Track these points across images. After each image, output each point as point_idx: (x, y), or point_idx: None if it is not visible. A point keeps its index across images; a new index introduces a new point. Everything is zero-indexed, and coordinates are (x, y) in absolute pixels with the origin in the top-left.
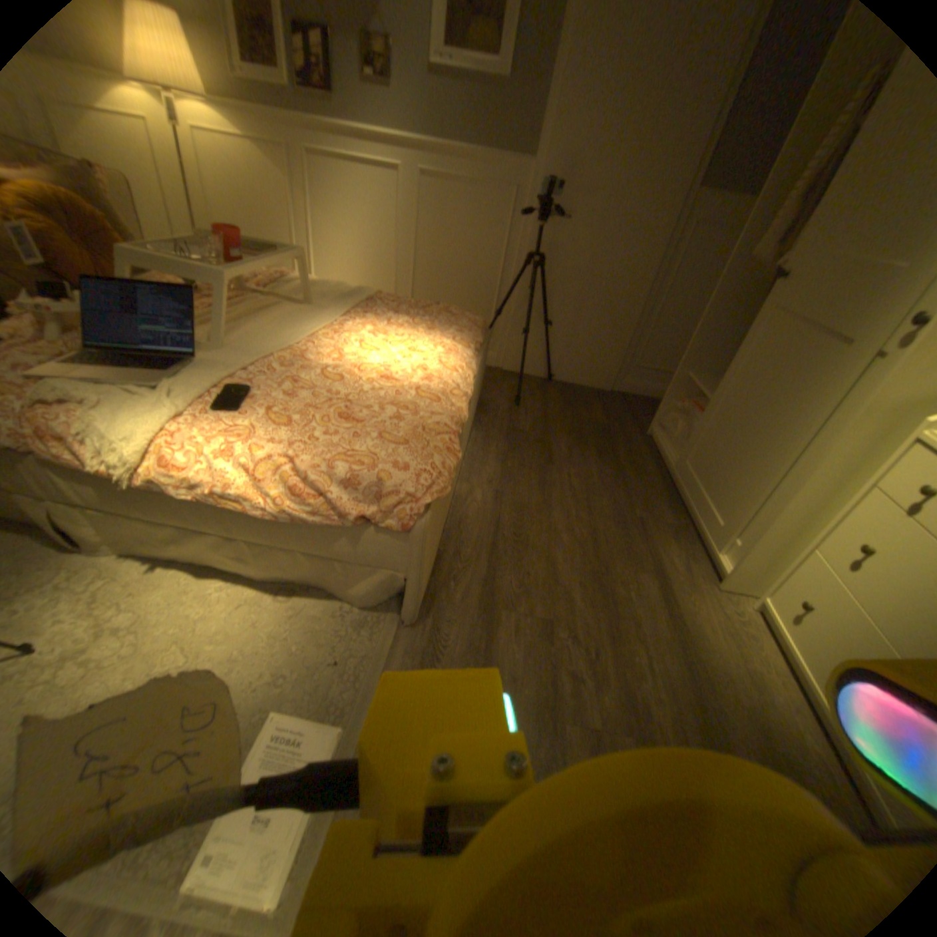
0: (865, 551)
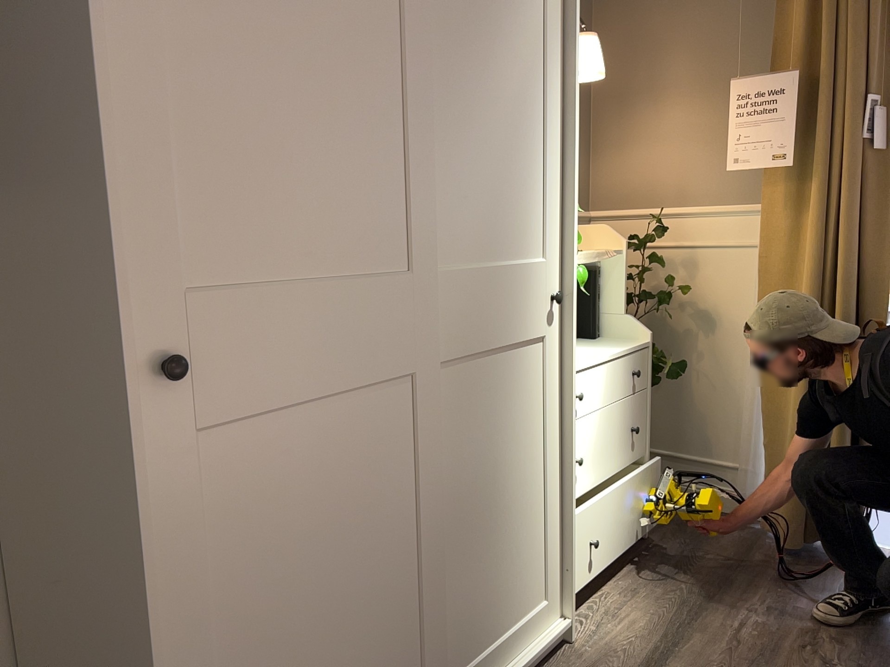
0: (583, 463)
